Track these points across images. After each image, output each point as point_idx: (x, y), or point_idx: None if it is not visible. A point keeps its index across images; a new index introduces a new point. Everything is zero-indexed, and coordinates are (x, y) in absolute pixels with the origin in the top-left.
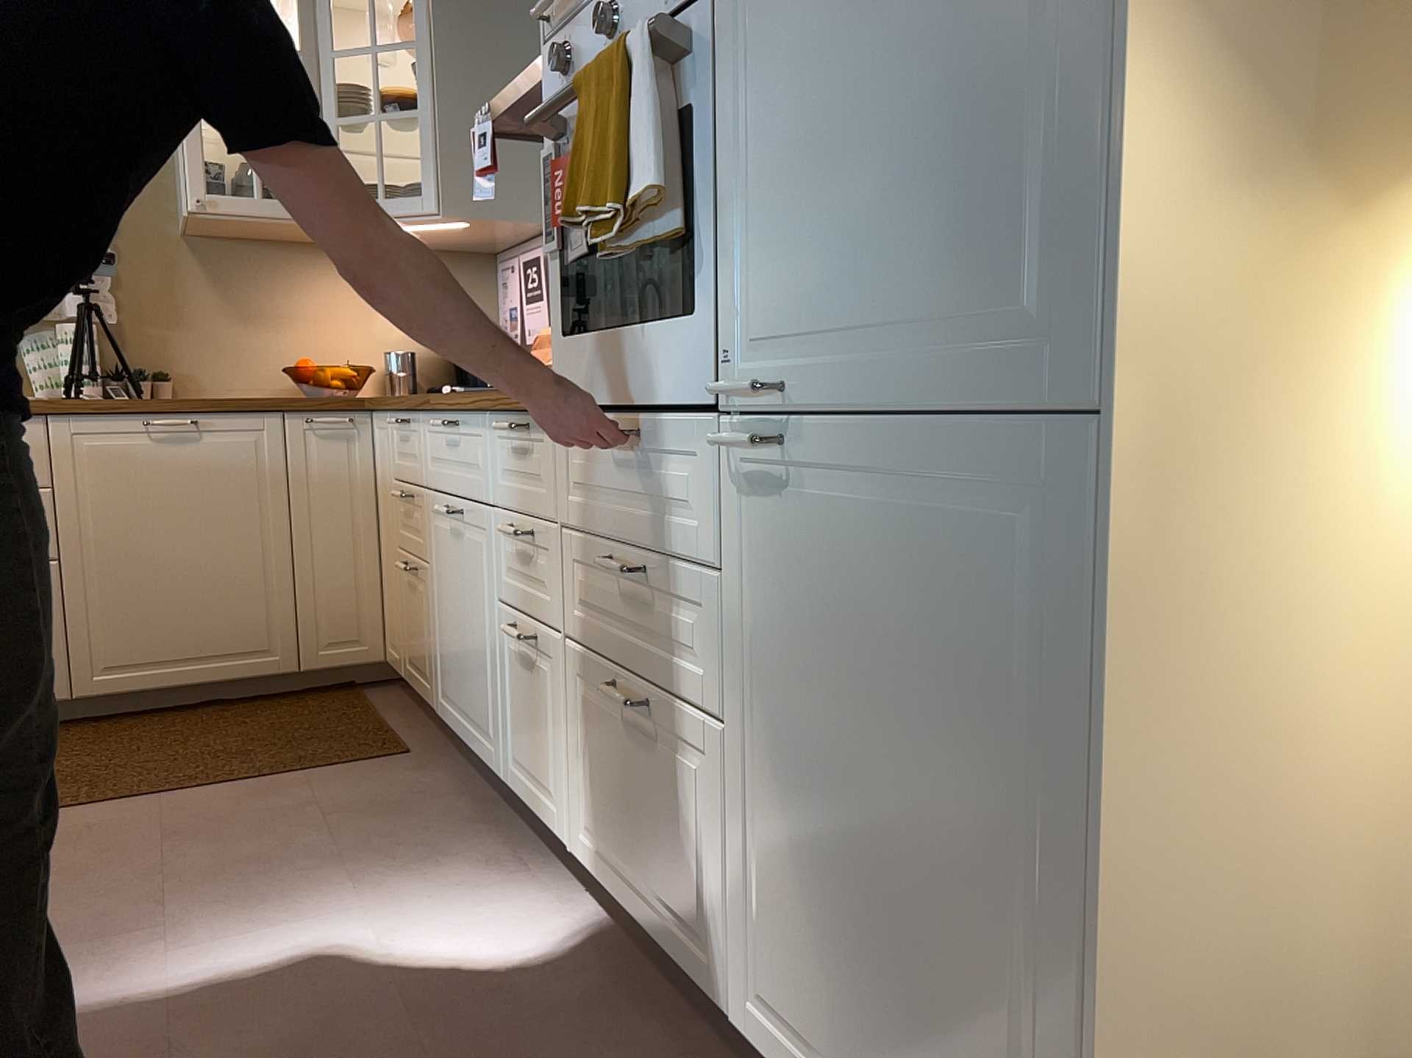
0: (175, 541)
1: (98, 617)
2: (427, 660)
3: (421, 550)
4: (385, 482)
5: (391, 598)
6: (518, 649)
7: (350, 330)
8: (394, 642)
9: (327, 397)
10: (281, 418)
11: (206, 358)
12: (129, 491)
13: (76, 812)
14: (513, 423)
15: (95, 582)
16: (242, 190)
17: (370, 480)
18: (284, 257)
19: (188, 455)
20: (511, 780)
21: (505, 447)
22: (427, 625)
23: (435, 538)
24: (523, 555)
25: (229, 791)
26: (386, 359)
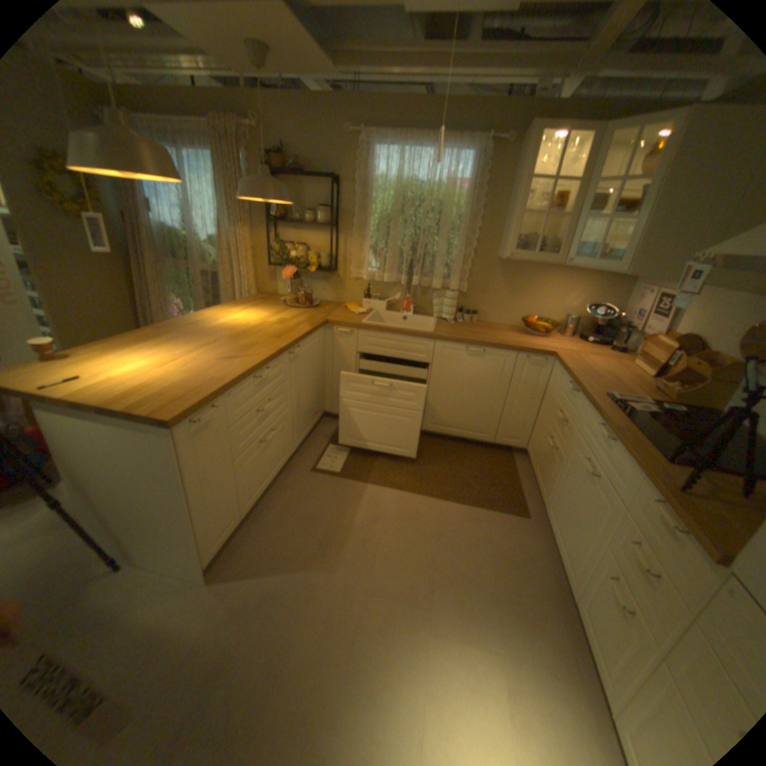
0: (464, 390)
1: (434, 408)
2: (548, 485)
3: (564, 448)
4: (552, 393)
5: (538, 436)
6: (616, 594)
7: (553, 302)
8: (533, 451)
9: (538, 347)
10: (517, 354)
11: (492, 306)
12: (454, 370)
13: (414, 496)
14: (673, 518)
15: (436, 397)
16: (530, 246)
17: (544, 384)
18: (536, 268)
19: (477, 361)
20: (582, 613)
21: (654, 506)
22: (554, 475)
23: (575, 457)
24: (642, 566)
25: (461, 510)
26: (566, 318)
